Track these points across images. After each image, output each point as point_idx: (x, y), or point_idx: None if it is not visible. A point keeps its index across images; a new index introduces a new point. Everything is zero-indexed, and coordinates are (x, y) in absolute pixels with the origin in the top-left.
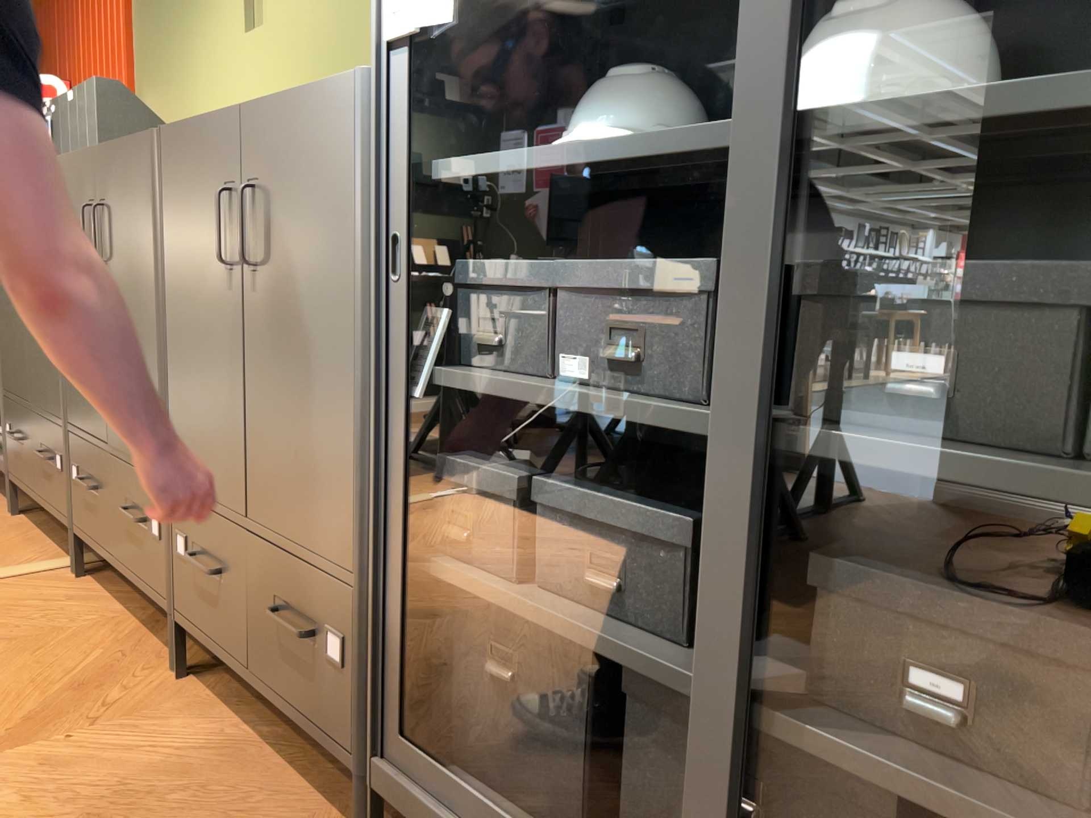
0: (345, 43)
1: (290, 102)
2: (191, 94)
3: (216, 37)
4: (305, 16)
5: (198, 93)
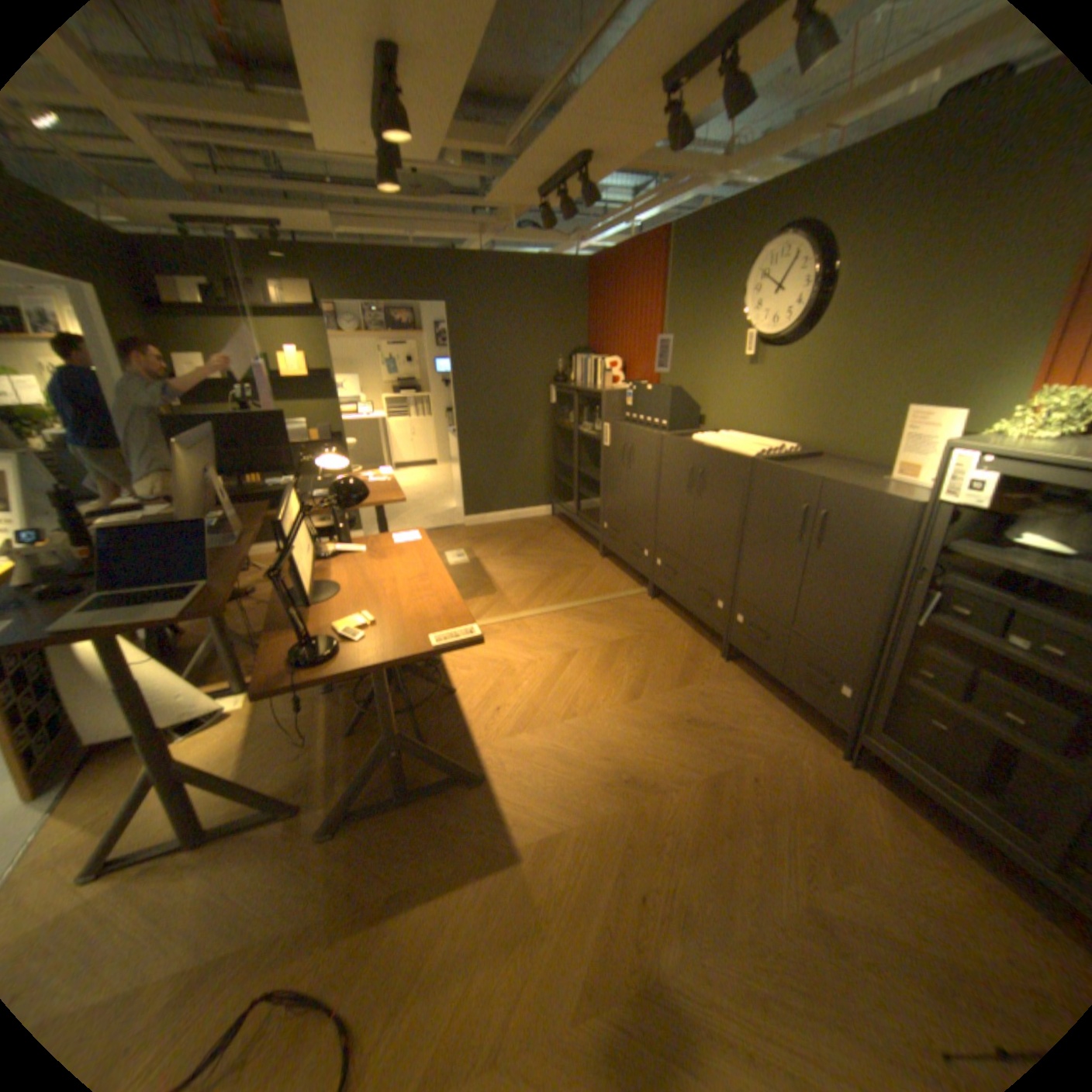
0: (825, 391)
1: (863, 493)
2: (703, 381)
3: (726, 359)
4: (796, 369)
5: (708, 382)
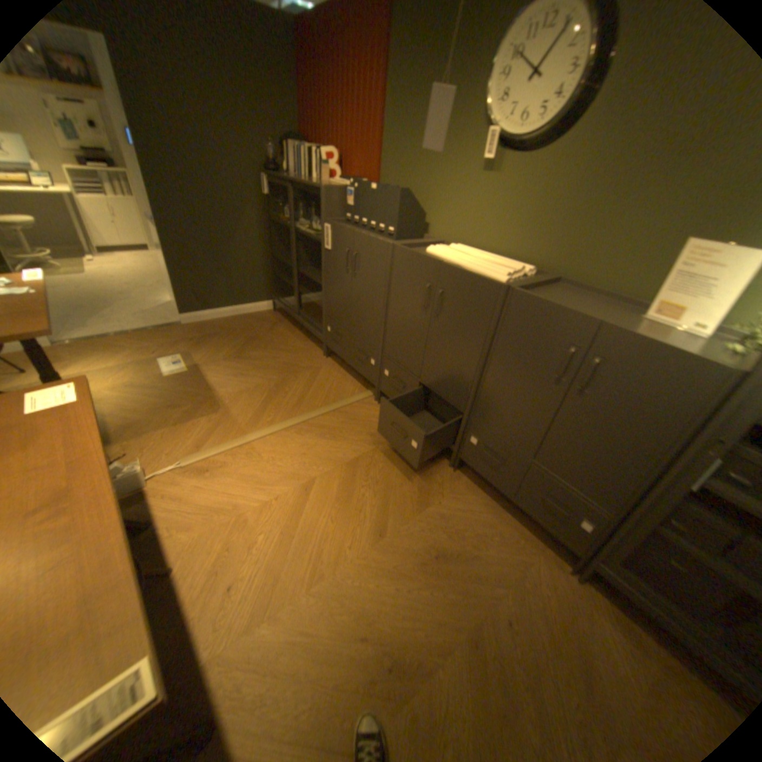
0: (570, 210)
1: (656, 346)
2: (427, 184)
3: (455, 161)
4: (538, 181)
5: (433, 186)
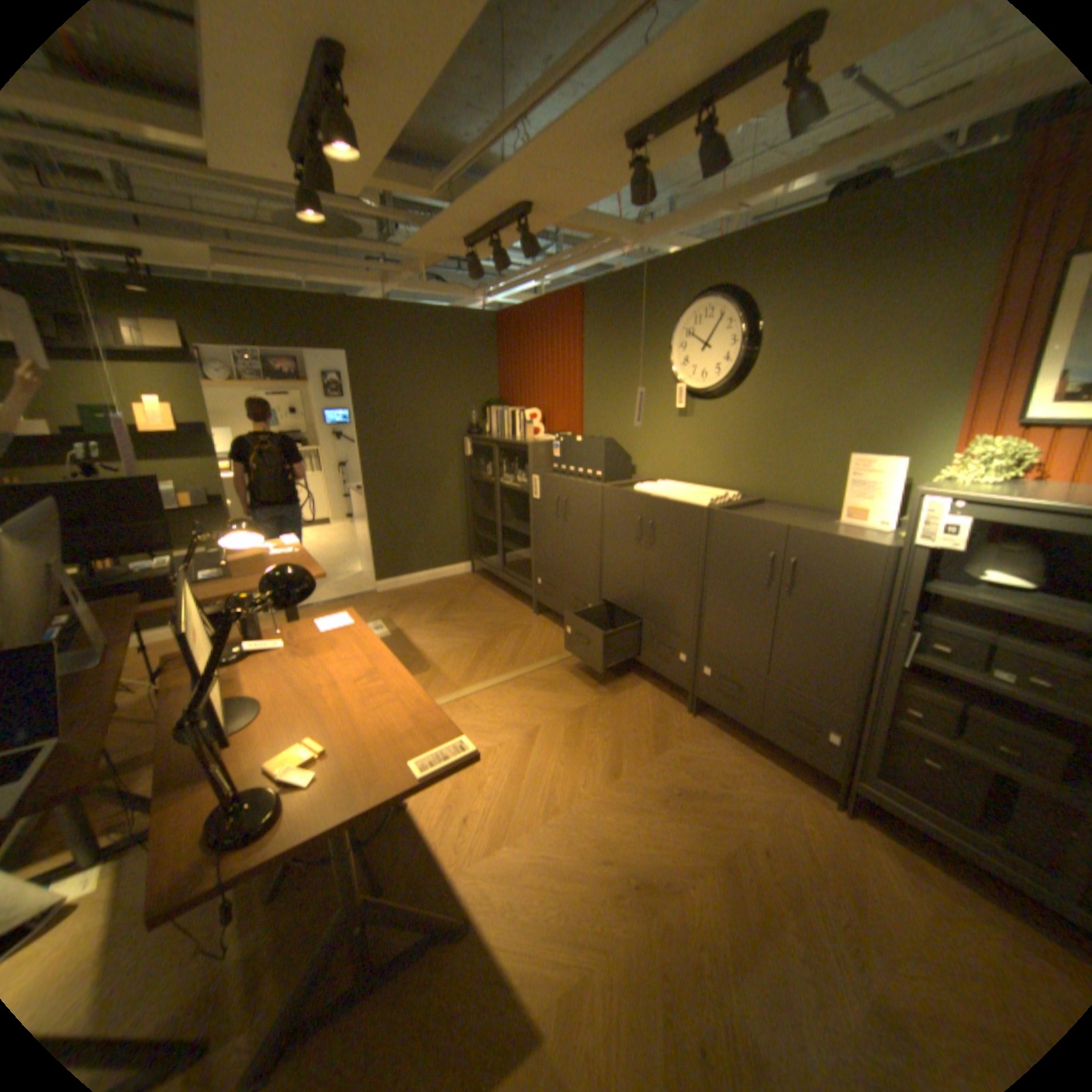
0: (760, 442)
1: (833, 540)
2: (631, 432)
3: (654, 411)
4: (728, 422)
5: (636, 433)
